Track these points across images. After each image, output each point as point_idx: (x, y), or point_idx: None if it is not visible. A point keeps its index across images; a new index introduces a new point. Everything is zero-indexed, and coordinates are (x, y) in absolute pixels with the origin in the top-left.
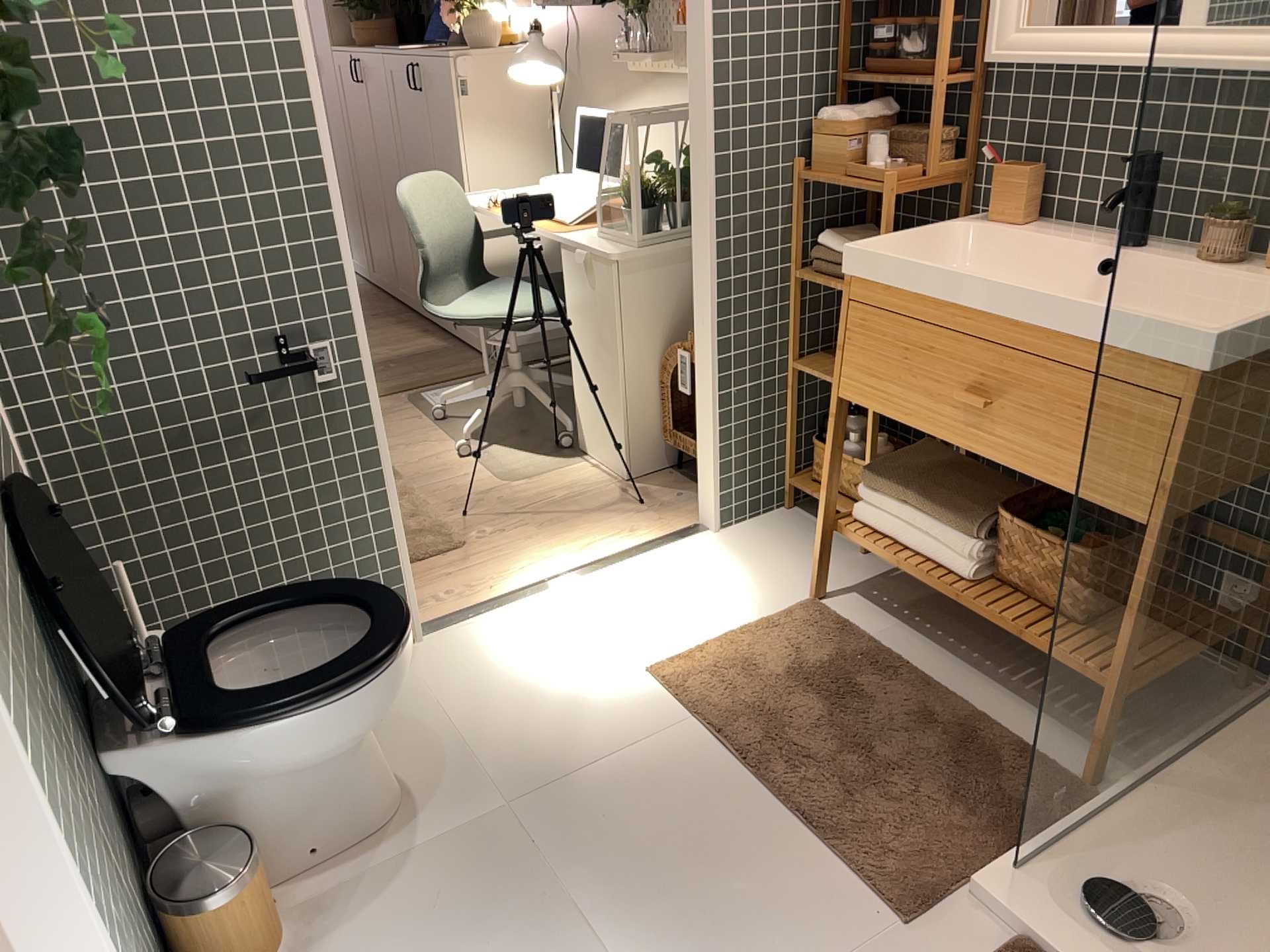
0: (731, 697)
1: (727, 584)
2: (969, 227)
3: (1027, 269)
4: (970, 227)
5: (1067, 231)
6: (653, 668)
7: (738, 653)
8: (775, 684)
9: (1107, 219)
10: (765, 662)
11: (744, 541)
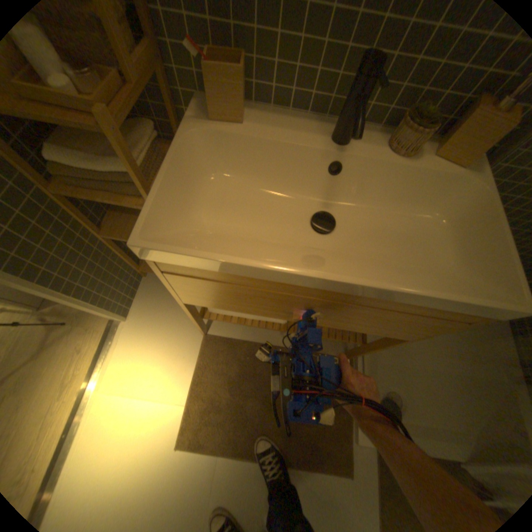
0: (218, 429)
1: (158, 356)
2: (200, 133)
3: (261, 163)
4: (199, 130)
5: (267, 108)
6: (173, 446)
7: (201, 401)
8: (230, 407)
9: (300, 96)
10: (216, 397)
11: (141, 317)
